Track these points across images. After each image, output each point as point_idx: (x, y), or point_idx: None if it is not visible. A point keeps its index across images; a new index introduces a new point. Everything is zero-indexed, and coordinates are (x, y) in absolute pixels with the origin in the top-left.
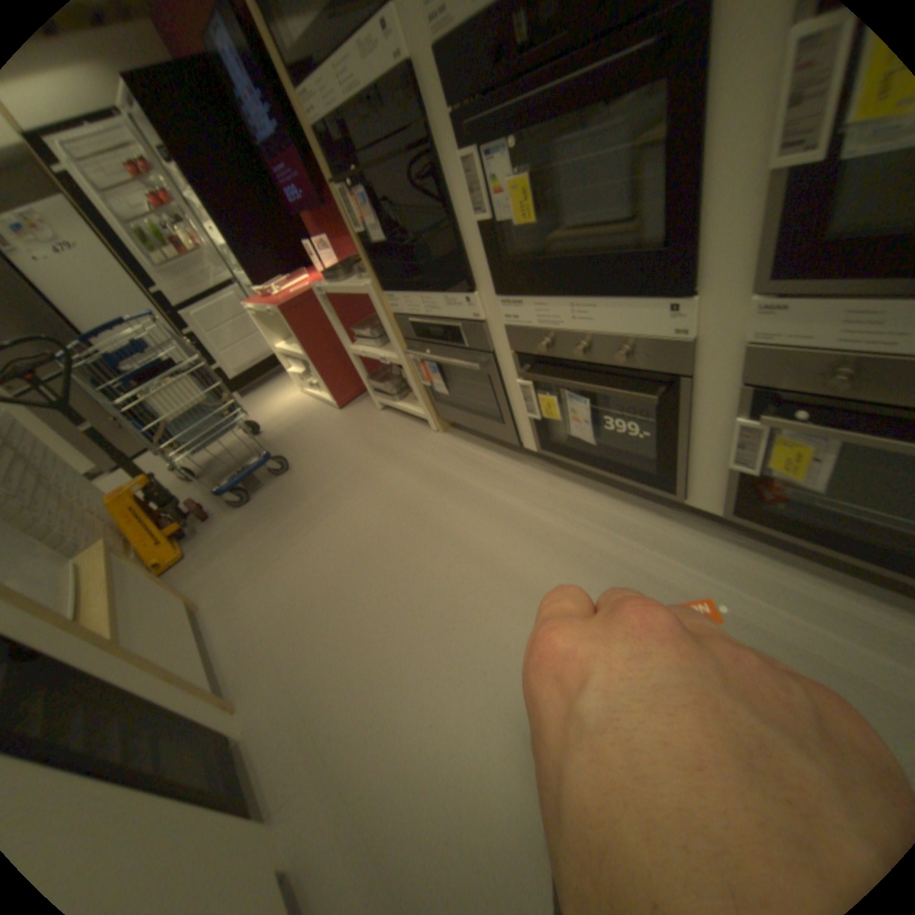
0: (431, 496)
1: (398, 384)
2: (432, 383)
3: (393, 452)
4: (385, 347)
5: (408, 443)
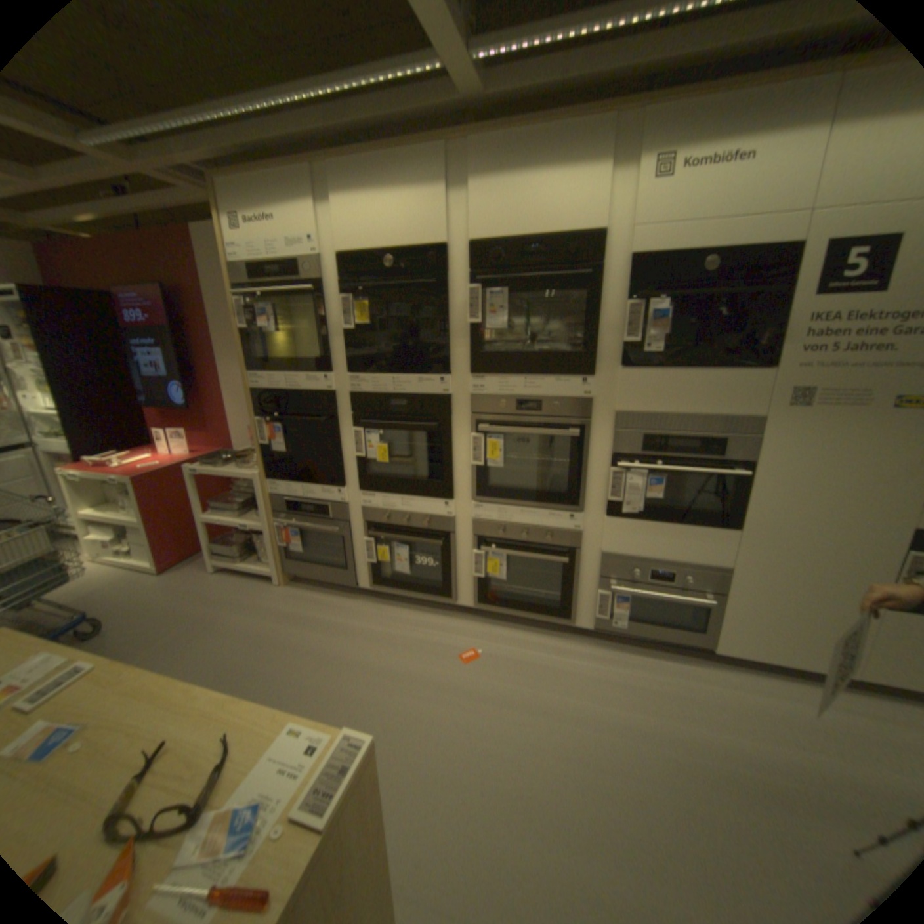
0: (285, 633)
1: (241, 551)
2: (287, 547)
3: (236, 607)
4: (242, 520)
5: (251, 599)
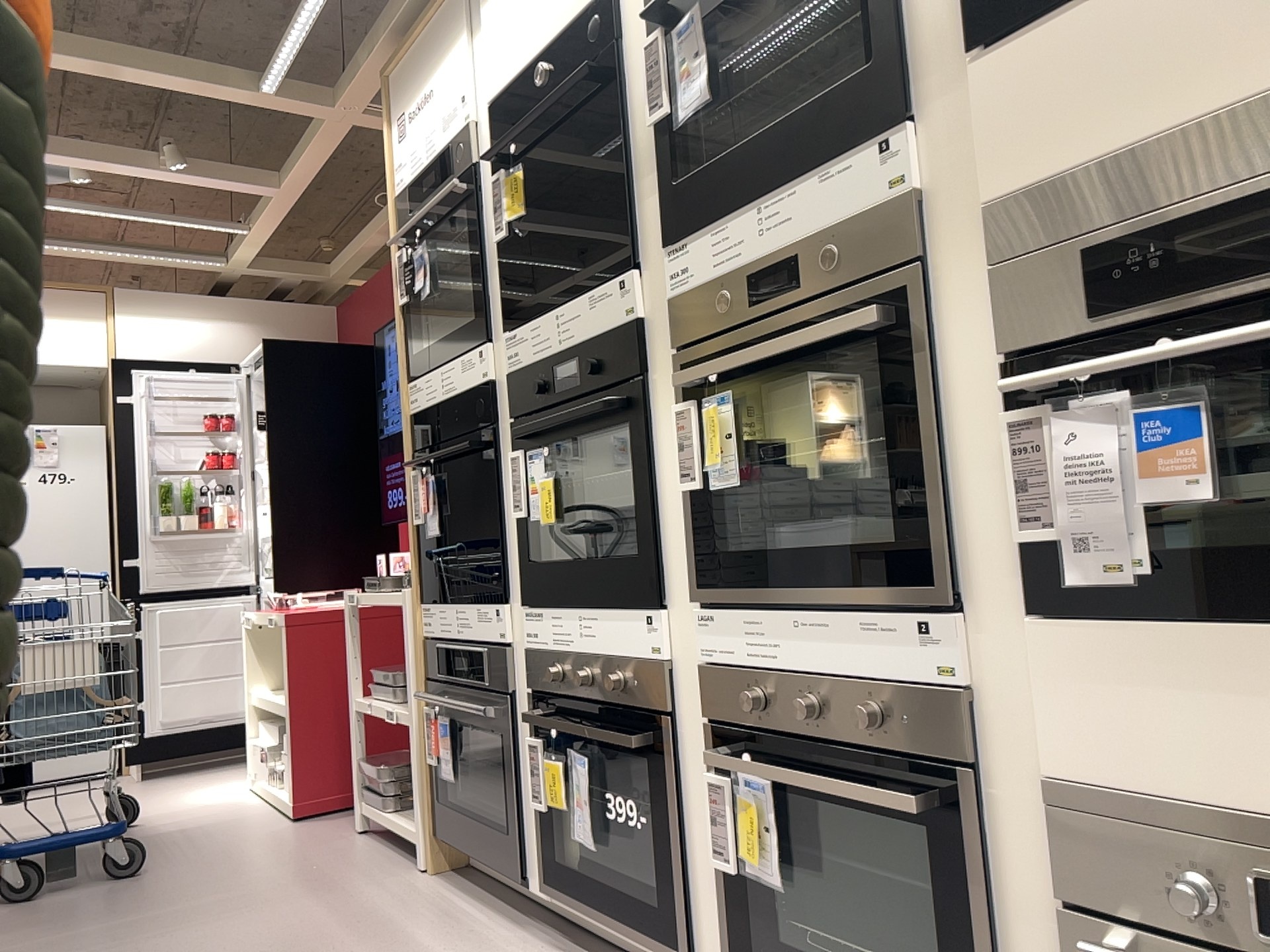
0: (343, 944)
1: (406, 781)
2: (440, 762)
3: (331, 883)
4: (405, 703)
5: (366, 878)
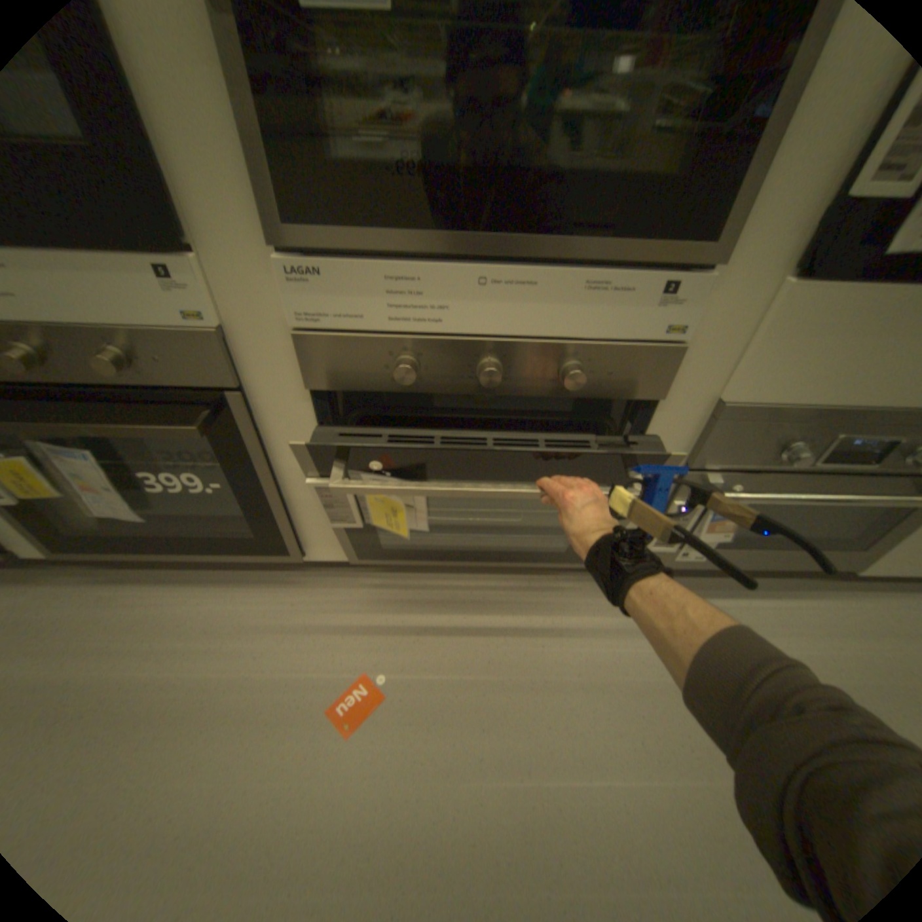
0: None
1: None
2: None
3: None
4: None
5: None
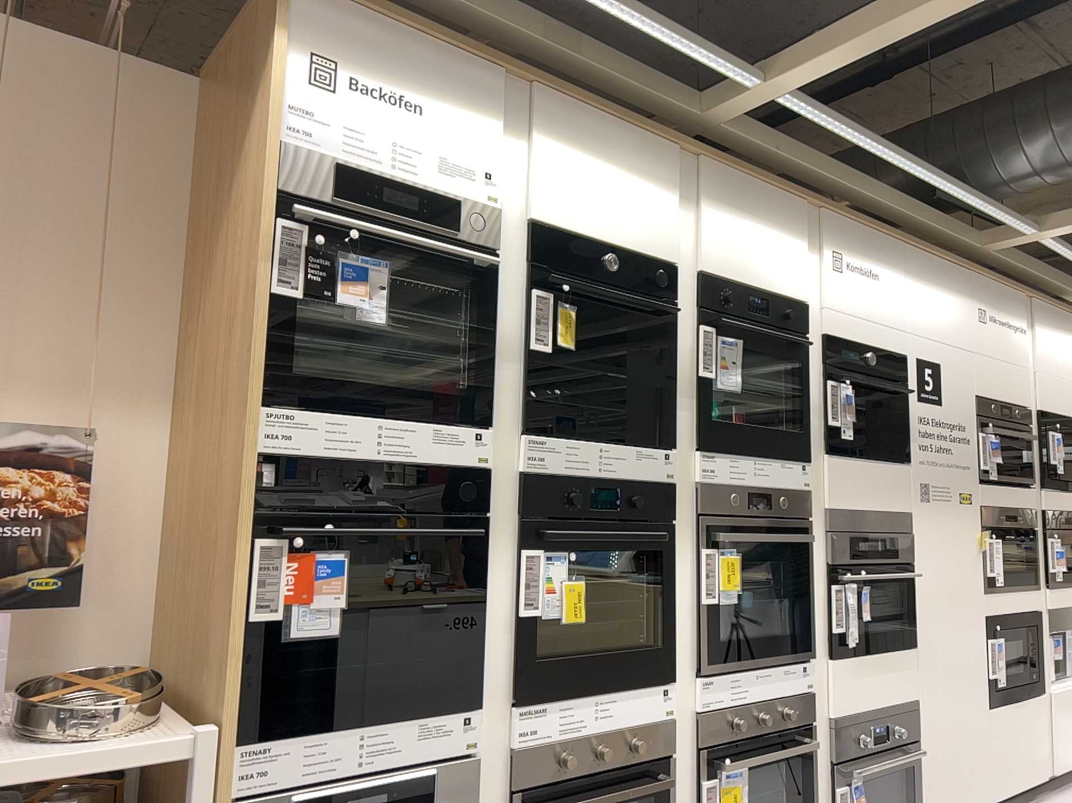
0: None
1: None
2: None
3: None
4: None
5: None
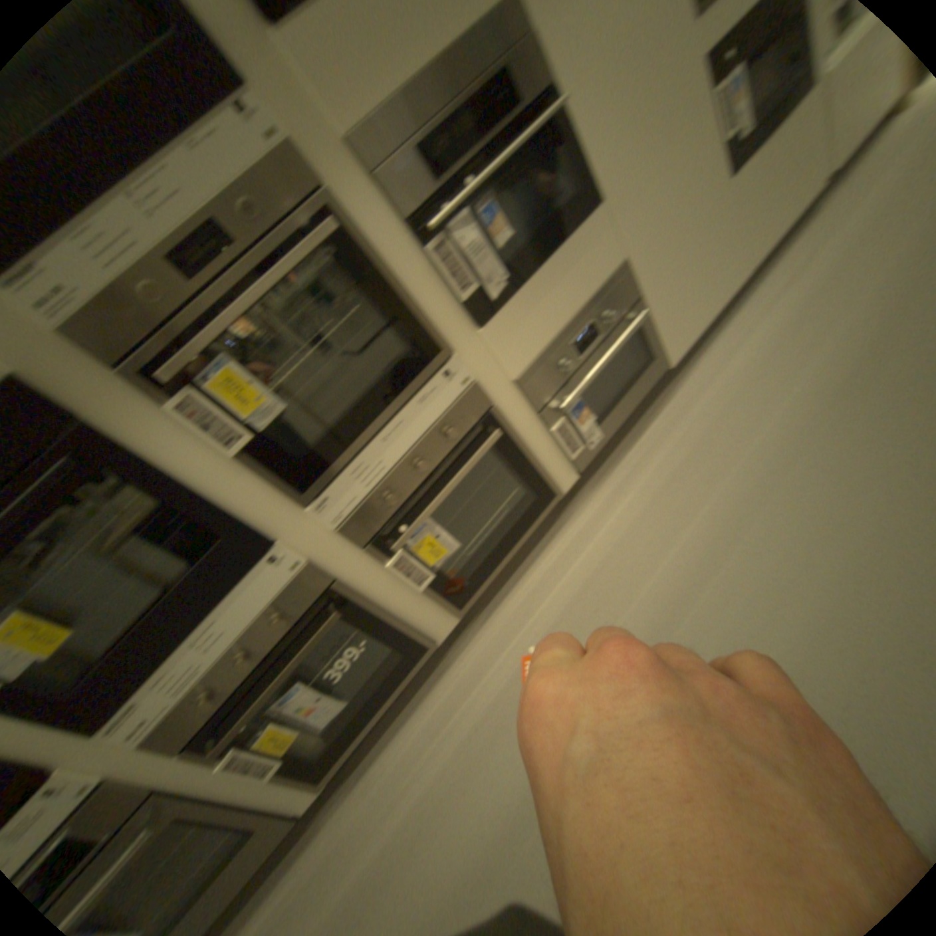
0: None
1: None
2: None
3: None
4: None
5: None
